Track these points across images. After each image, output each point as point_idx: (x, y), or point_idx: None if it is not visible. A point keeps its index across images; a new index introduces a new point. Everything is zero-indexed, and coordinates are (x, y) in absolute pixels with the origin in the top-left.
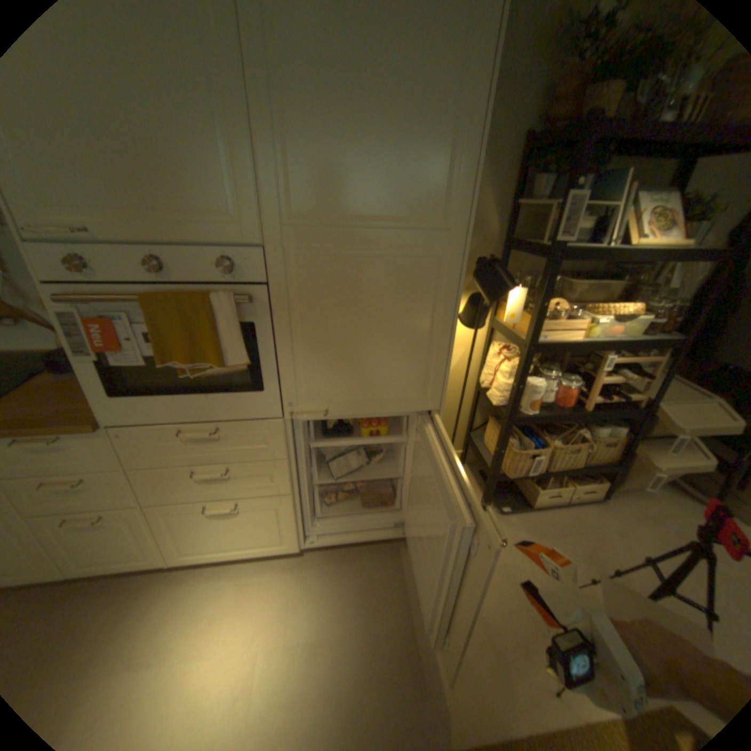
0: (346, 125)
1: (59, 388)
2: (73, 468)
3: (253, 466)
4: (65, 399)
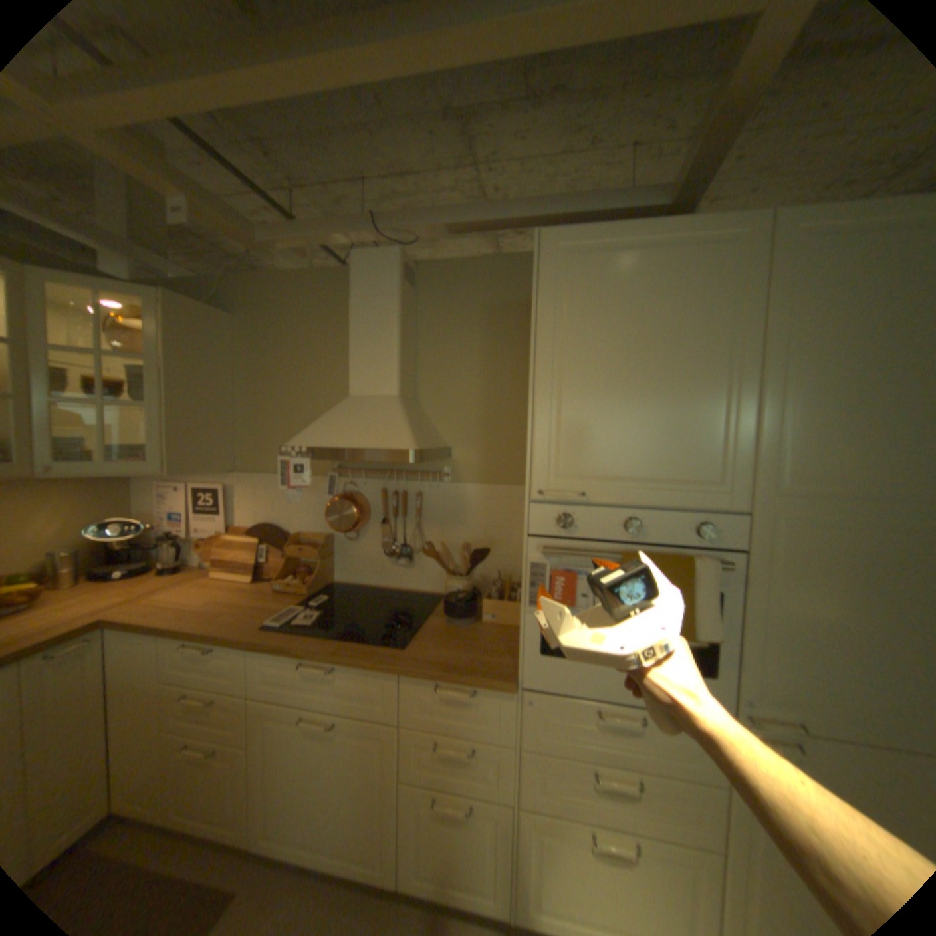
0: (867, 409)
1: (459, 636)
2: (473, 735)
3: (680, 789)
4: (473, 650)
